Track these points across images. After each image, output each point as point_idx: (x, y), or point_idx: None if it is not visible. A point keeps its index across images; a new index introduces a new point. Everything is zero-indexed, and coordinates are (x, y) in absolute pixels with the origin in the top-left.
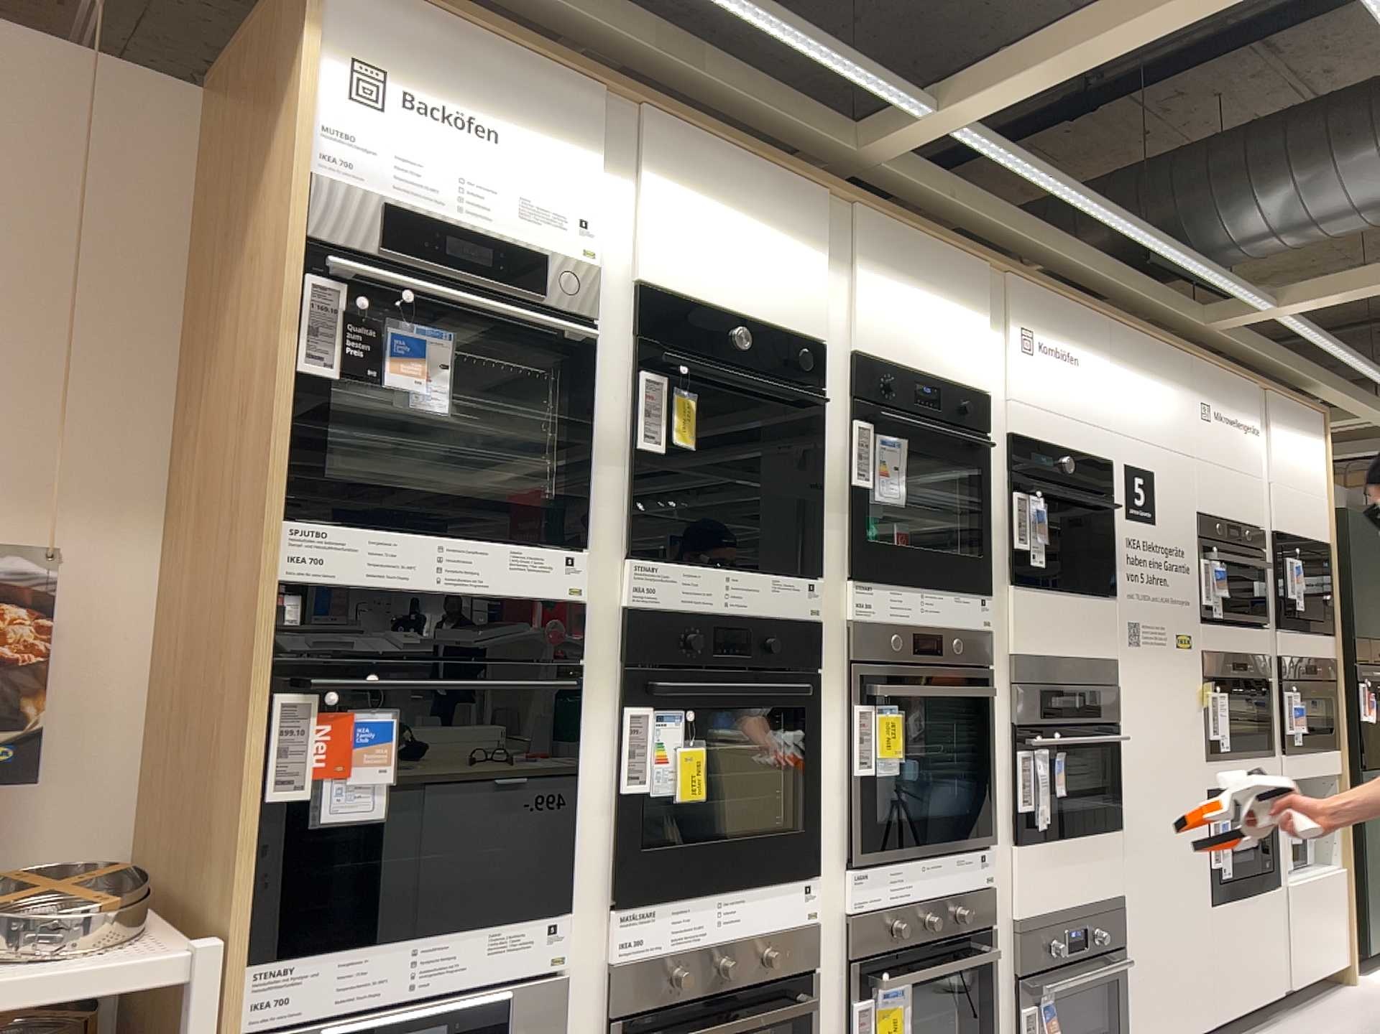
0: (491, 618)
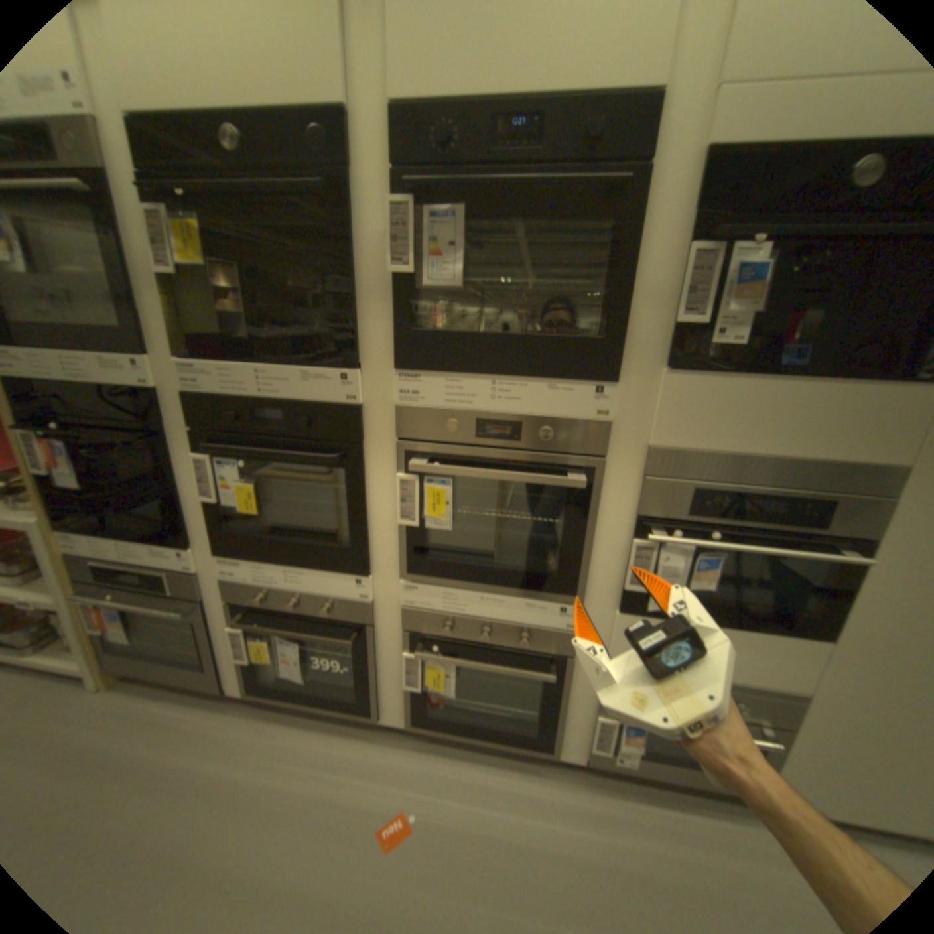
0: (92, 401)
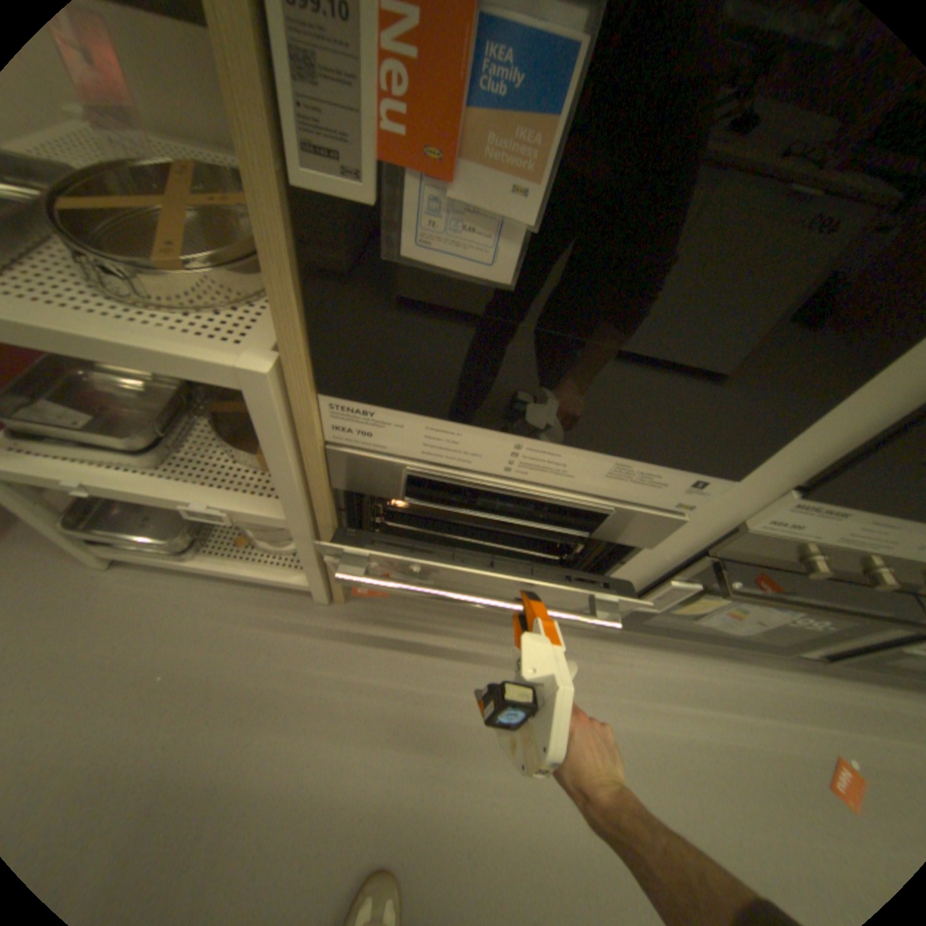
0: None
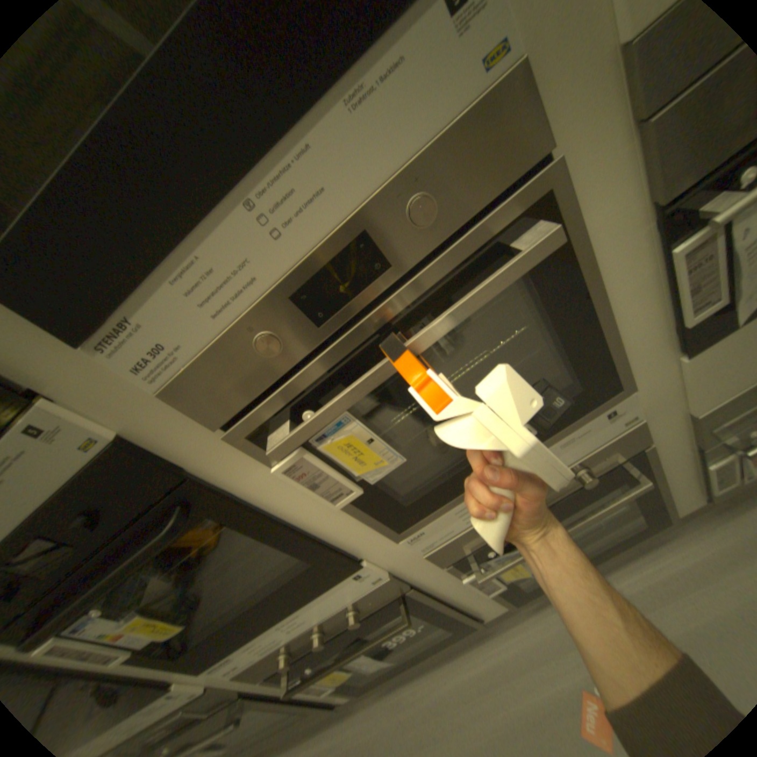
0: None
